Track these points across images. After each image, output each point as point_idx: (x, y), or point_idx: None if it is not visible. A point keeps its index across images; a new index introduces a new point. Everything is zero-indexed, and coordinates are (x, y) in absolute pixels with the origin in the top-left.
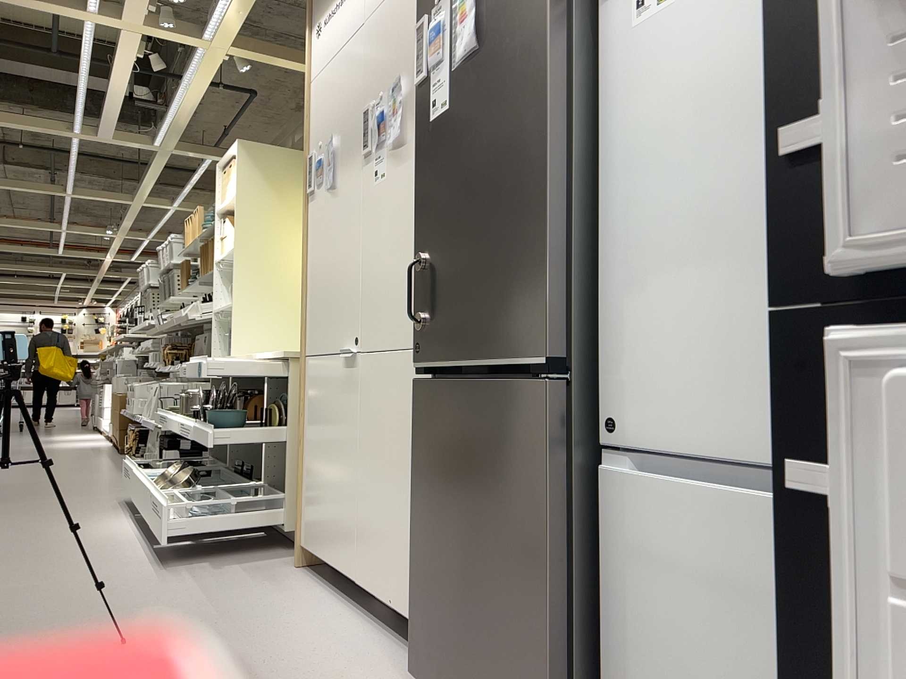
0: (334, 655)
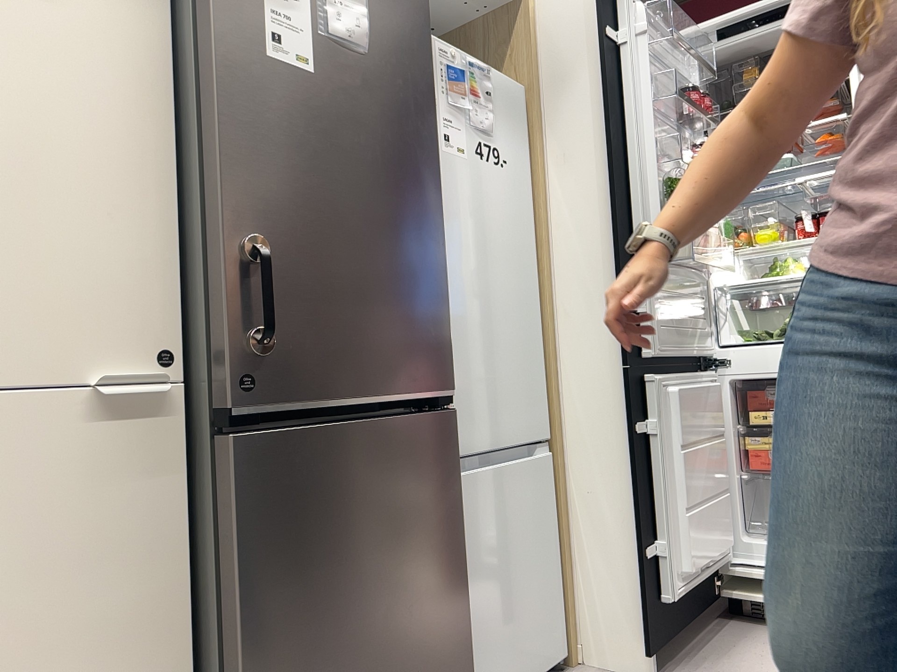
0: None
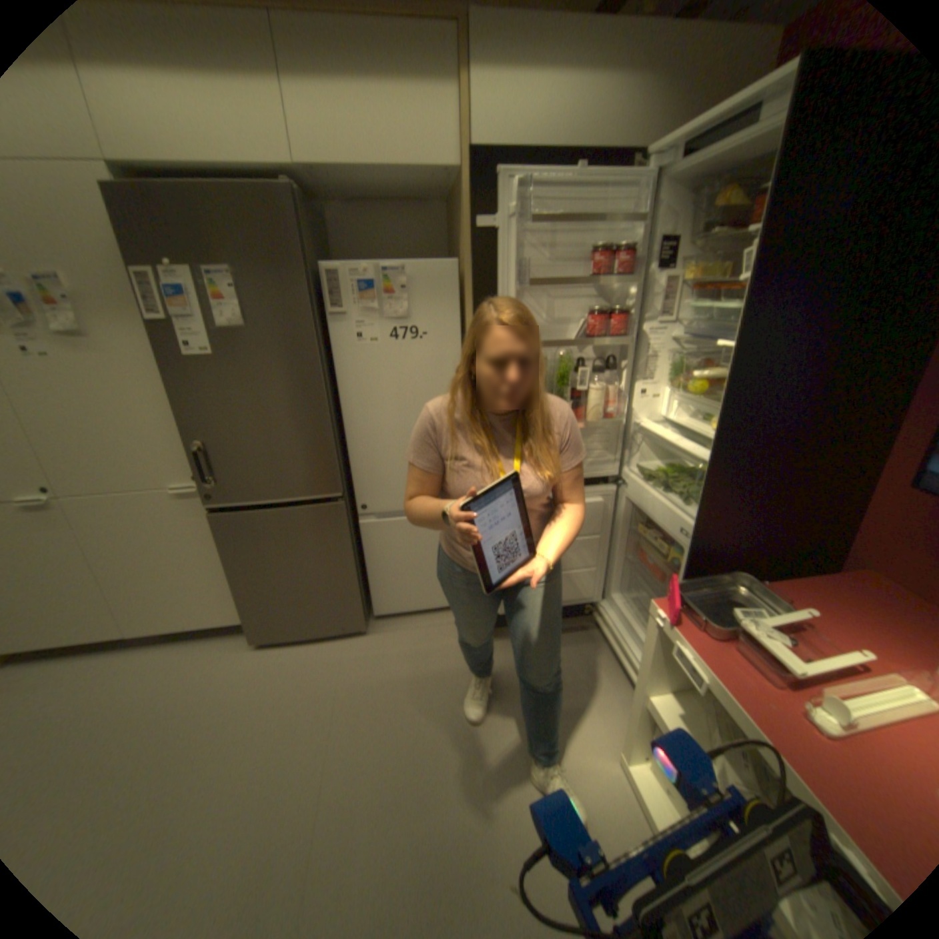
0: (174, 675)
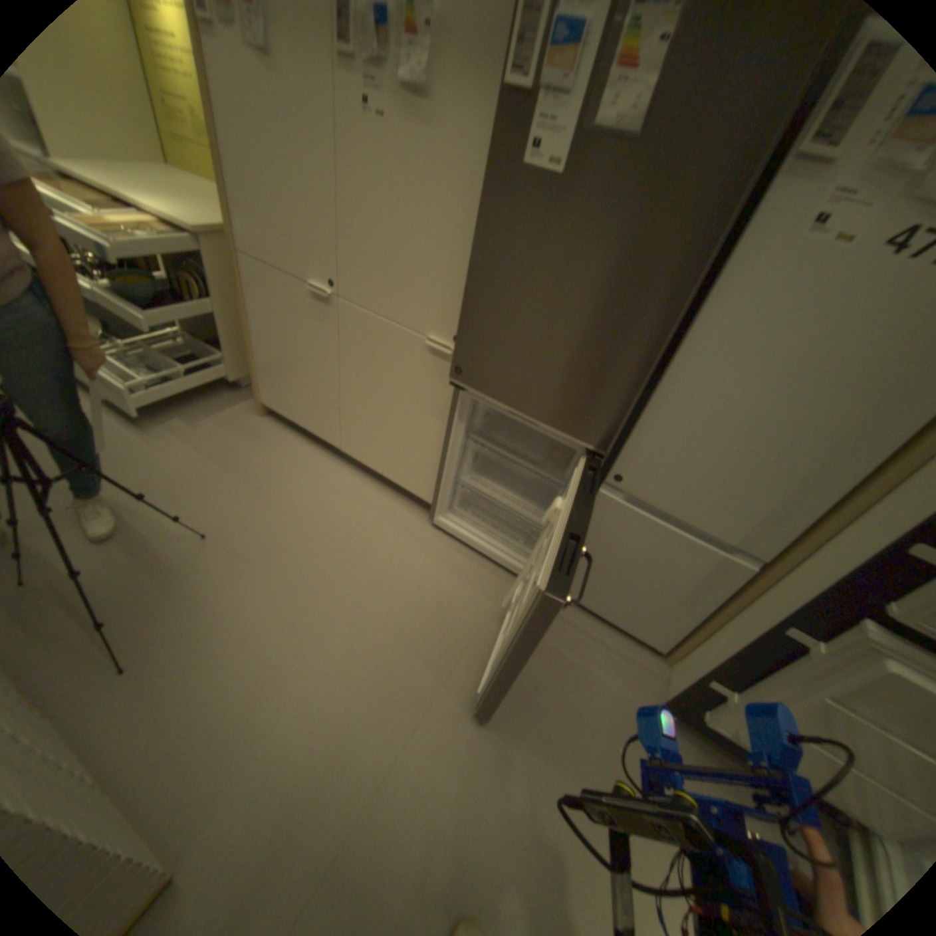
0: (359, 509)
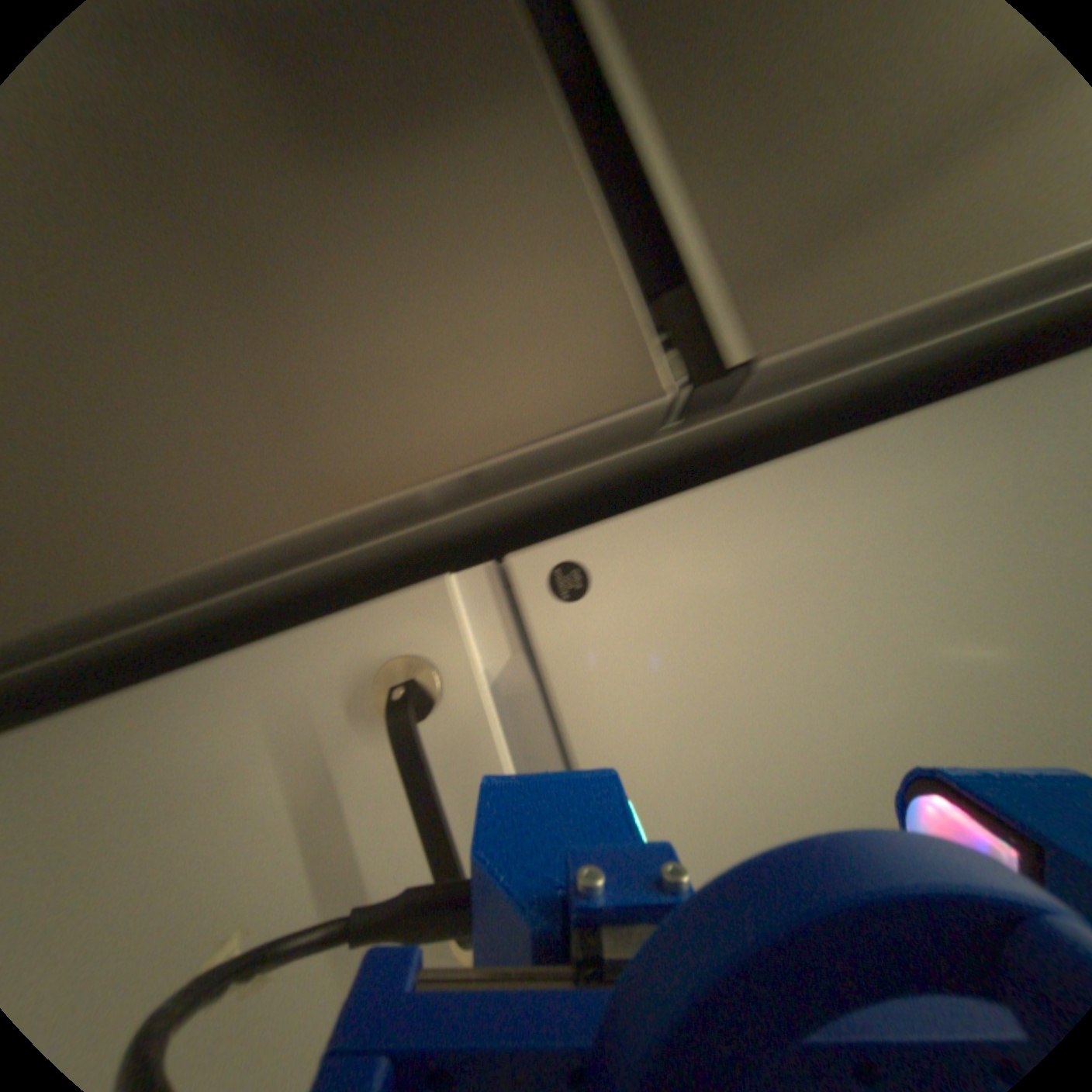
0: None
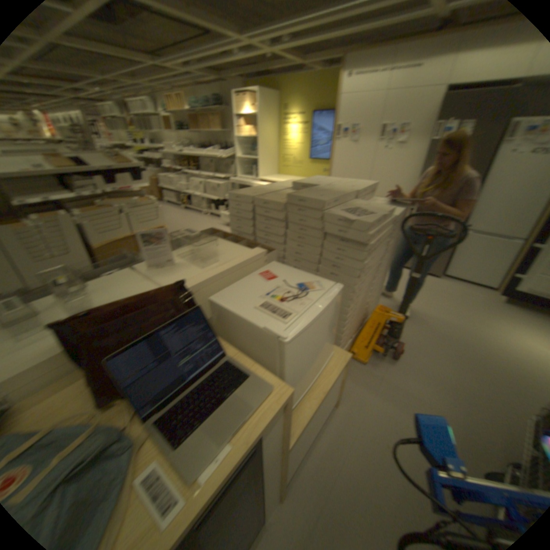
0: None
